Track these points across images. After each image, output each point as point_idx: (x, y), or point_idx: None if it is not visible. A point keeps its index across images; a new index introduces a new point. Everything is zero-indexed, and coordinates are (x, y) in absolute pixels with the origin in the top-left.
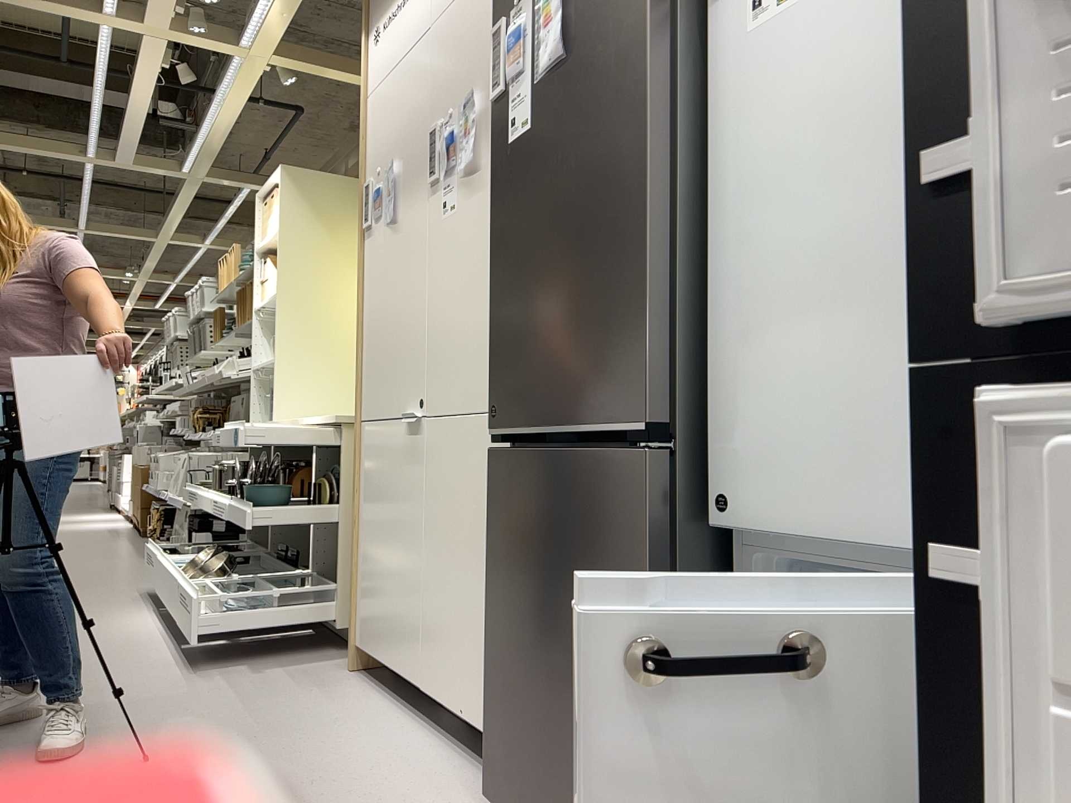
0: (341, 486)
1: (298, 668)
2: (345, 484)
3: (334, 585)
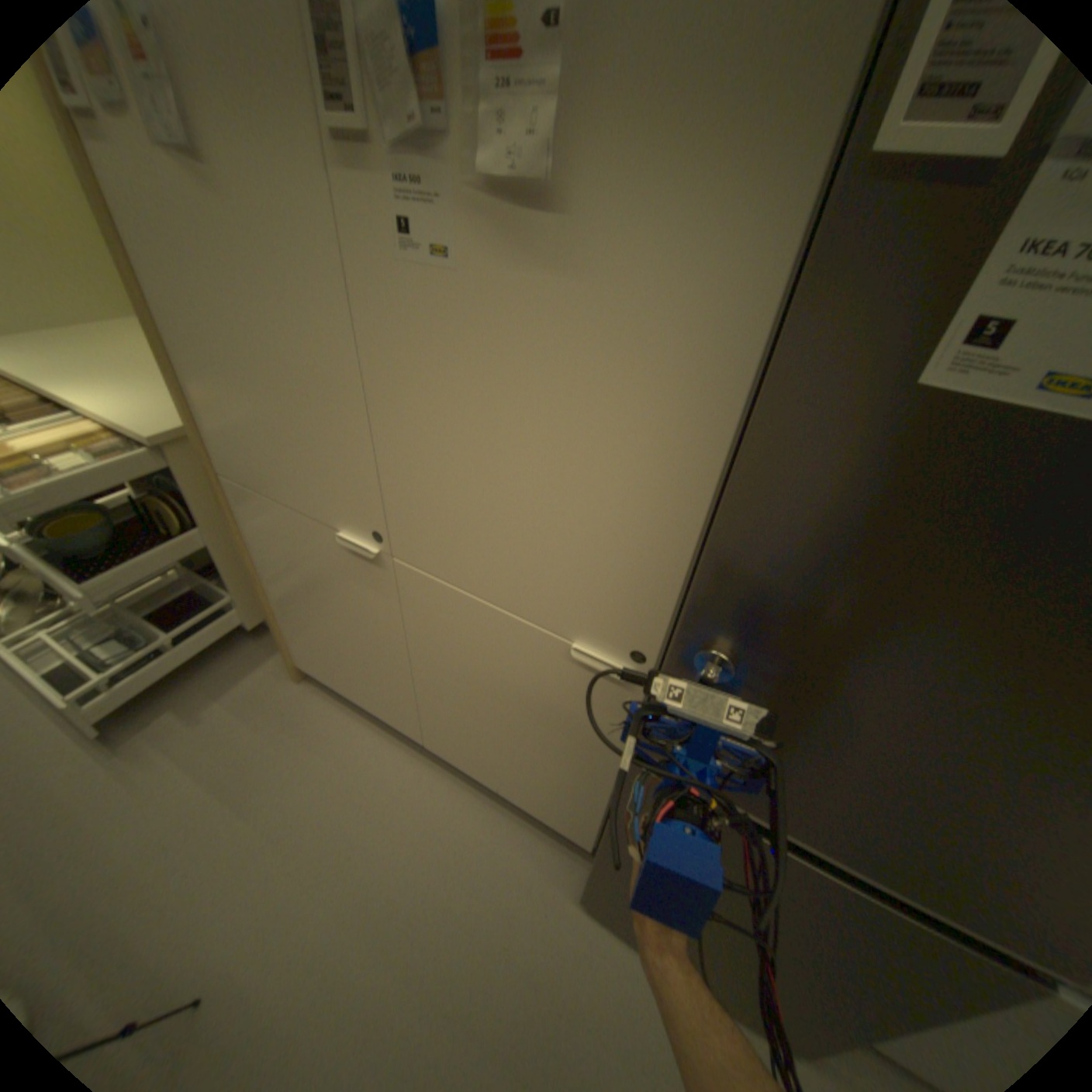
0: (186, 501)
1: (233, 694)
2: (198, 507)
3: (224, 595)
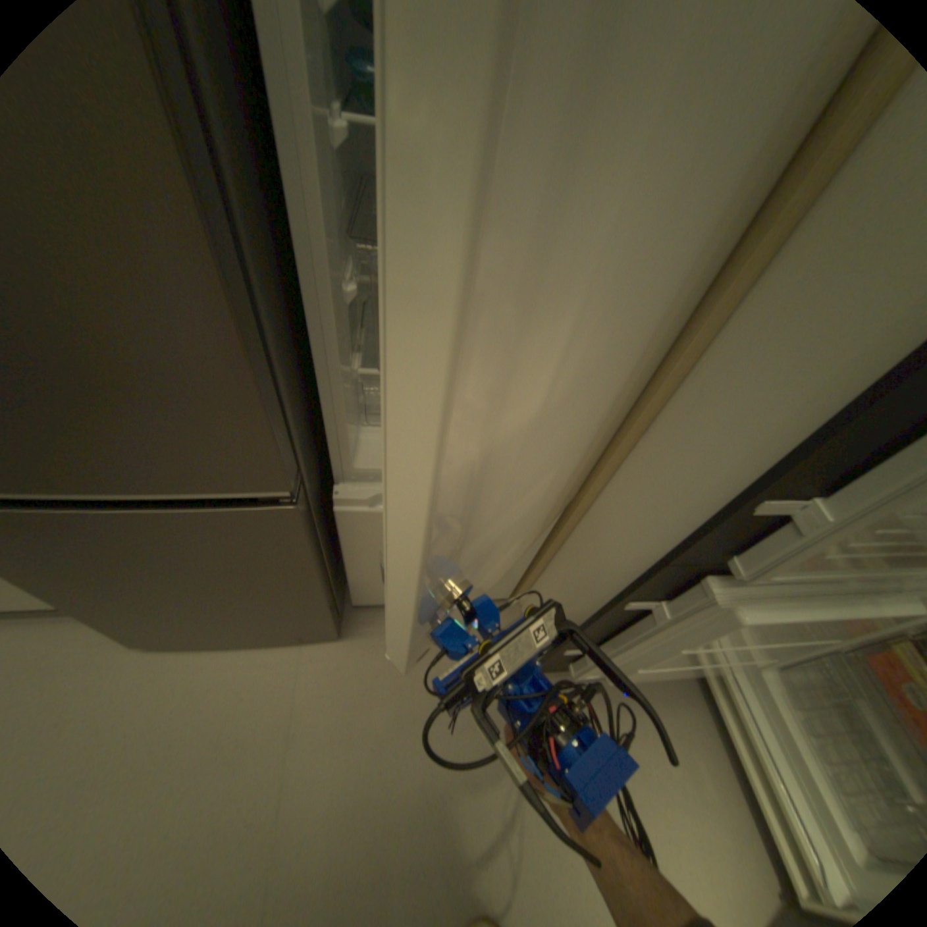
0: None
1: None
2: None
3: None
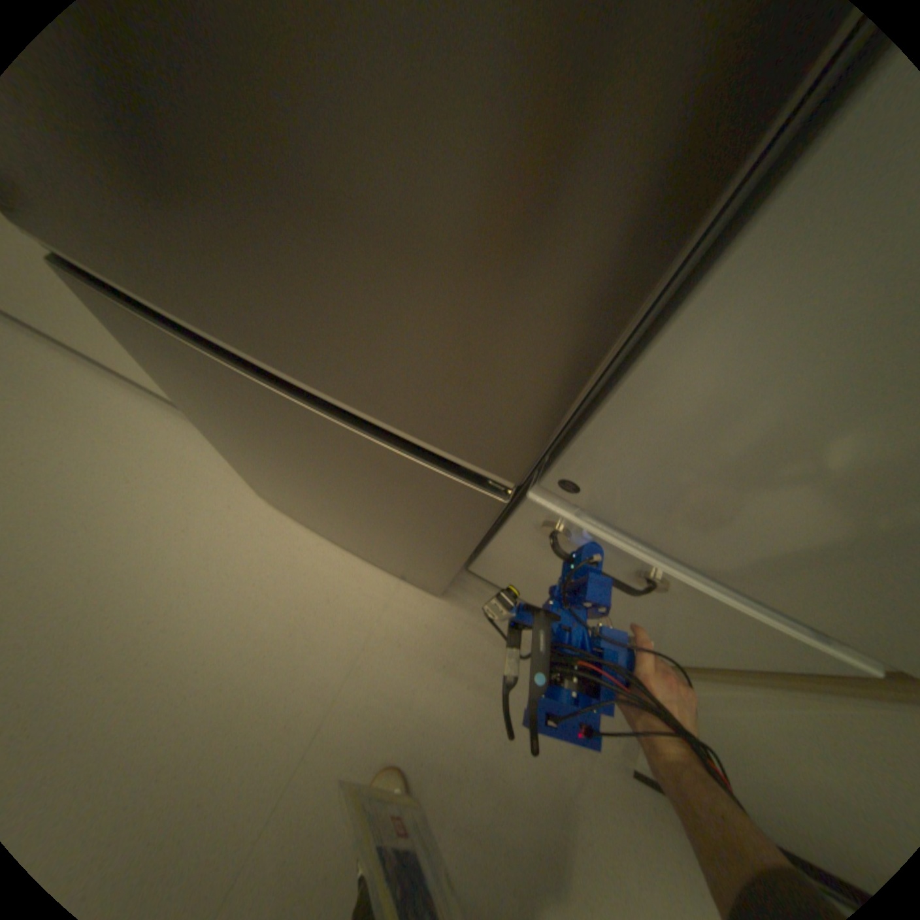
0: None
1: None
2: None
3: None
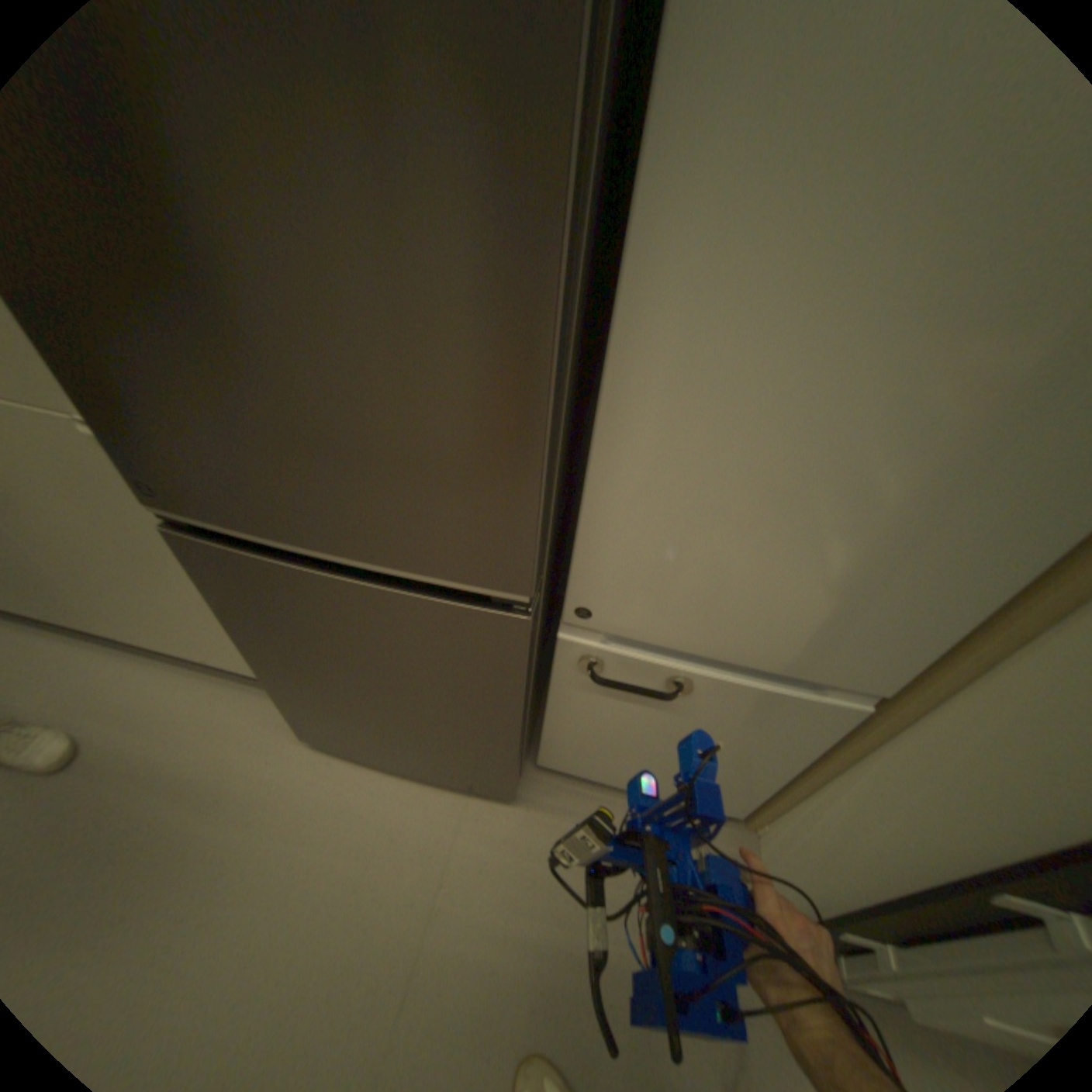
0: None
1: None
2: None
3: None
